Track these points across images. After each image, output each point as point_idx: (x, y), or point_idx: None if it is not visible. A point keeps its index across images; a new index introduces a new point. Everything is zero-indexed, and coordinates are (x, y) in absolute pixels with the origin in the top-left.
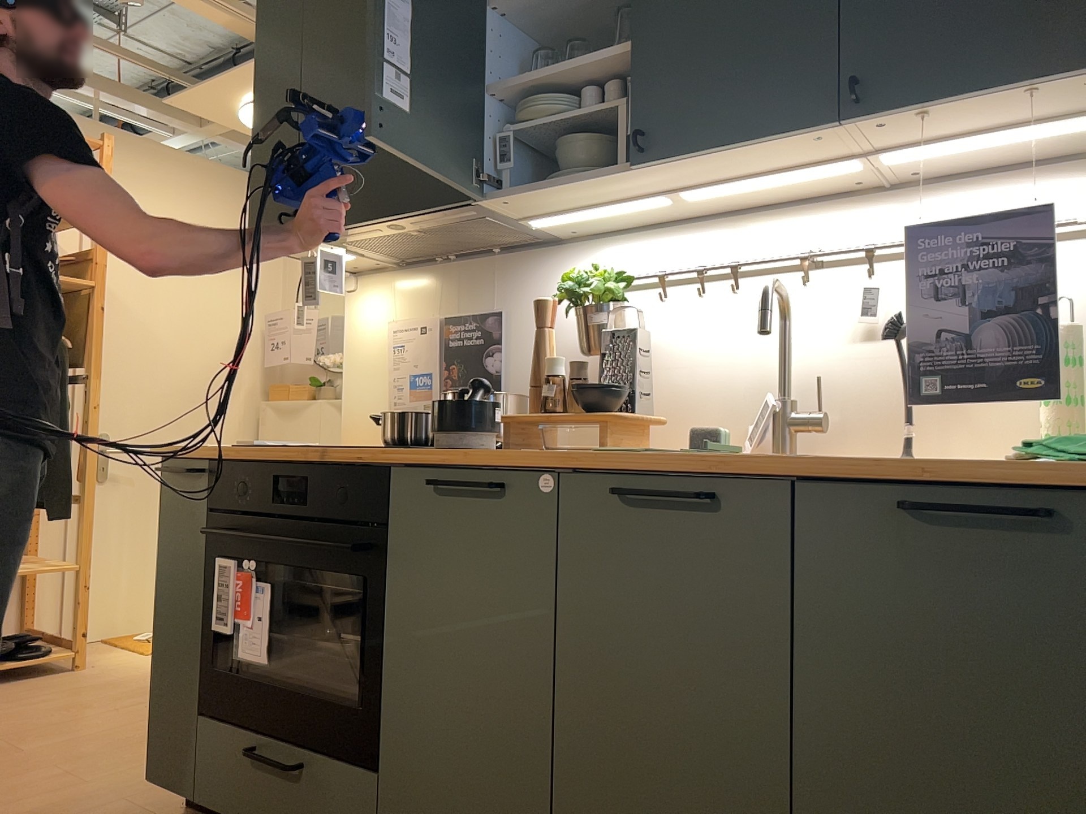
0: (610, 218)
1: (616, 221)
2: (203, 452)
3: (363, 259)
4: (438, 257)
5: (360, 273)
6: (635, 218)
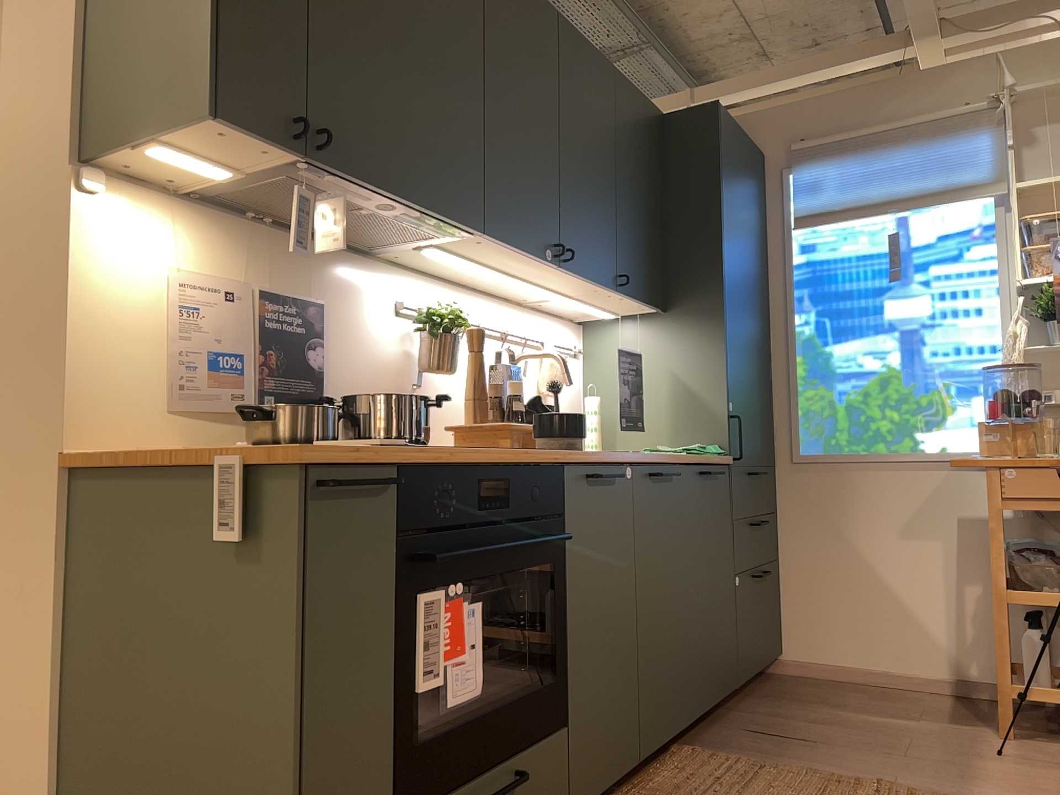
0: (435, 261)
1: (428, 262)
2: (399, 454)
3: (203, 177)
4: (255, 212)
5: (103, 168)
6: (438, 266)
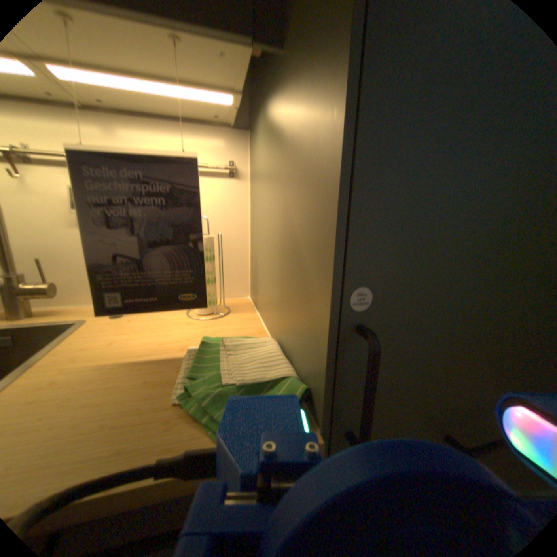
0: None
1: None
2: None
3: None
4: None
5: None
6: None
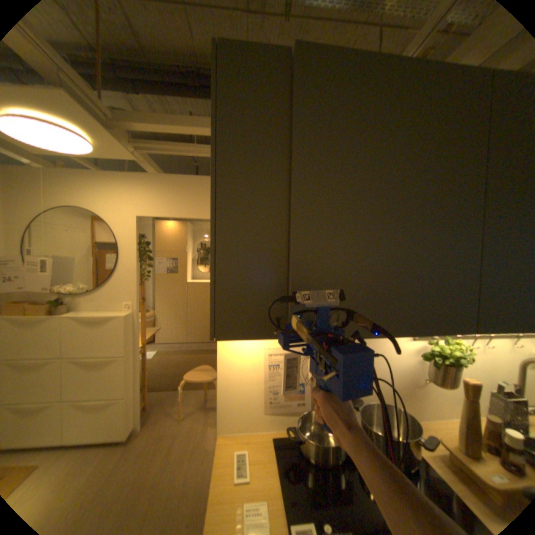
0: None
1: None
2: None
3: None
4: None
5: None
6: None
